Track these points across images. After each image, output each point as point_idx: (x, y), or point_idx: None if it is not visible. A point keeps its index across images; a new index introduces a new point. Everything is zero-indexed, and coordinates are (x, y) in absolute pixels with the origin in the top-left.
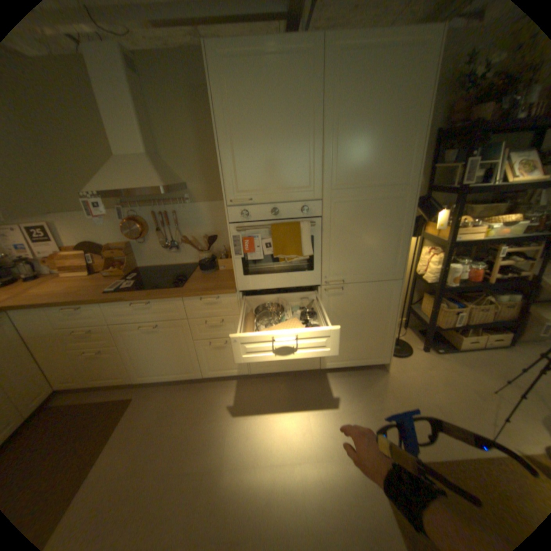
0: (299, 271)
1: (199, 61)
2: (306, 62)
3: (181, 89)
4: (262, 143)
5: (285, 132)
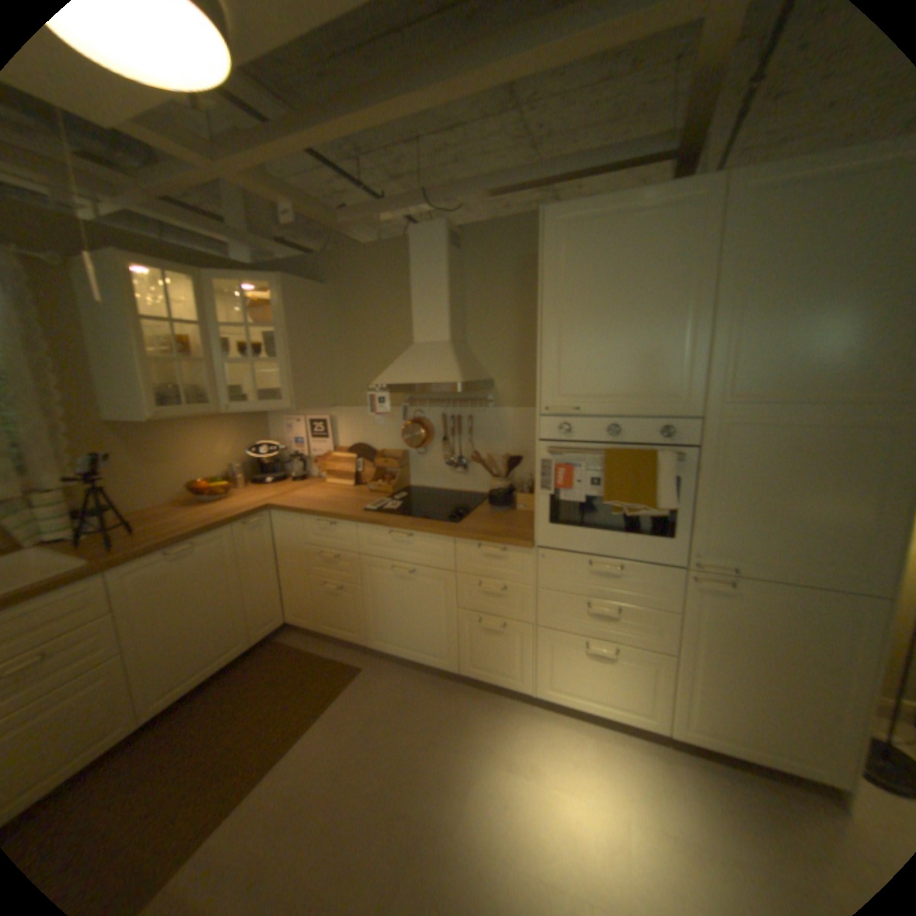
0: (646, 535)
1: (536, 226)
2: (691, 214)
3: (508, 261)
4: (605, 329)
5: (646, 312)
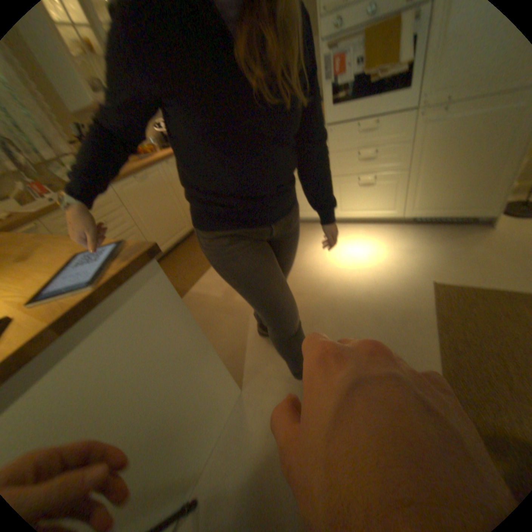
0: (394, 91)
1: None
2: None
3: None
4: None
5: None
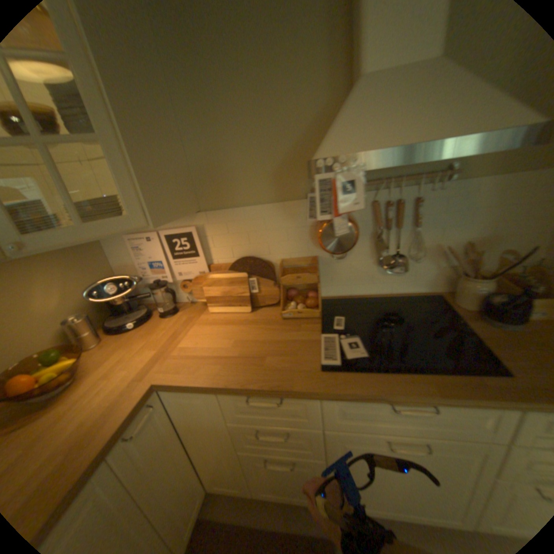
0: None
1: None
2: None
3: None
4: None
5: None
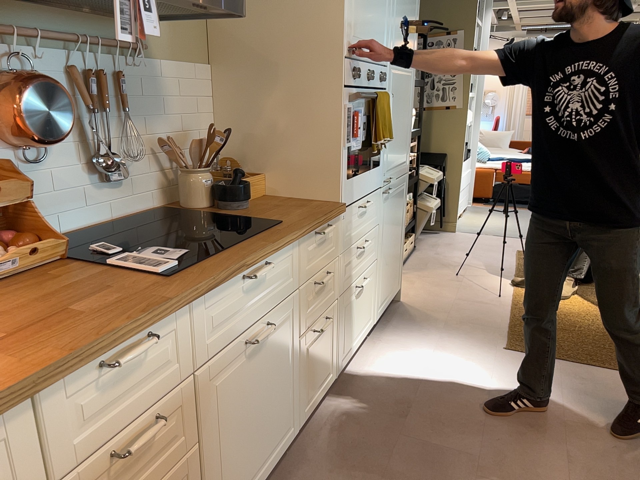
0: (372, 168)
1: None
2: None
3: None
4: None
5: None
